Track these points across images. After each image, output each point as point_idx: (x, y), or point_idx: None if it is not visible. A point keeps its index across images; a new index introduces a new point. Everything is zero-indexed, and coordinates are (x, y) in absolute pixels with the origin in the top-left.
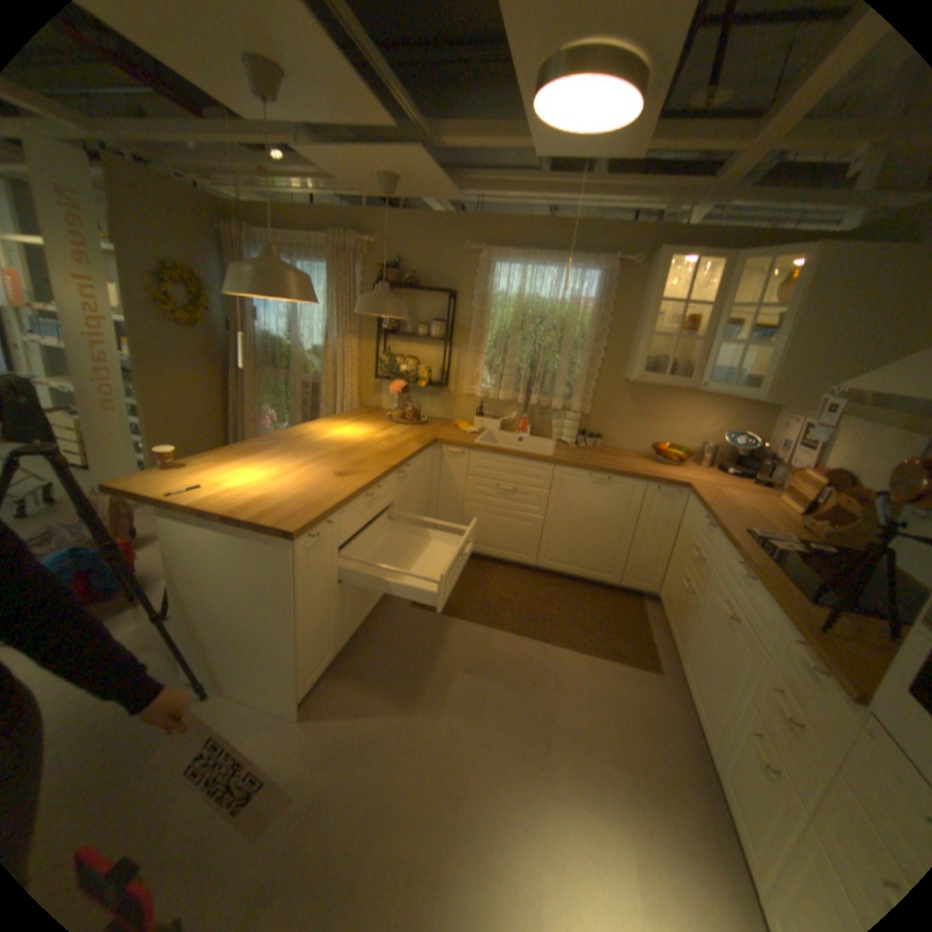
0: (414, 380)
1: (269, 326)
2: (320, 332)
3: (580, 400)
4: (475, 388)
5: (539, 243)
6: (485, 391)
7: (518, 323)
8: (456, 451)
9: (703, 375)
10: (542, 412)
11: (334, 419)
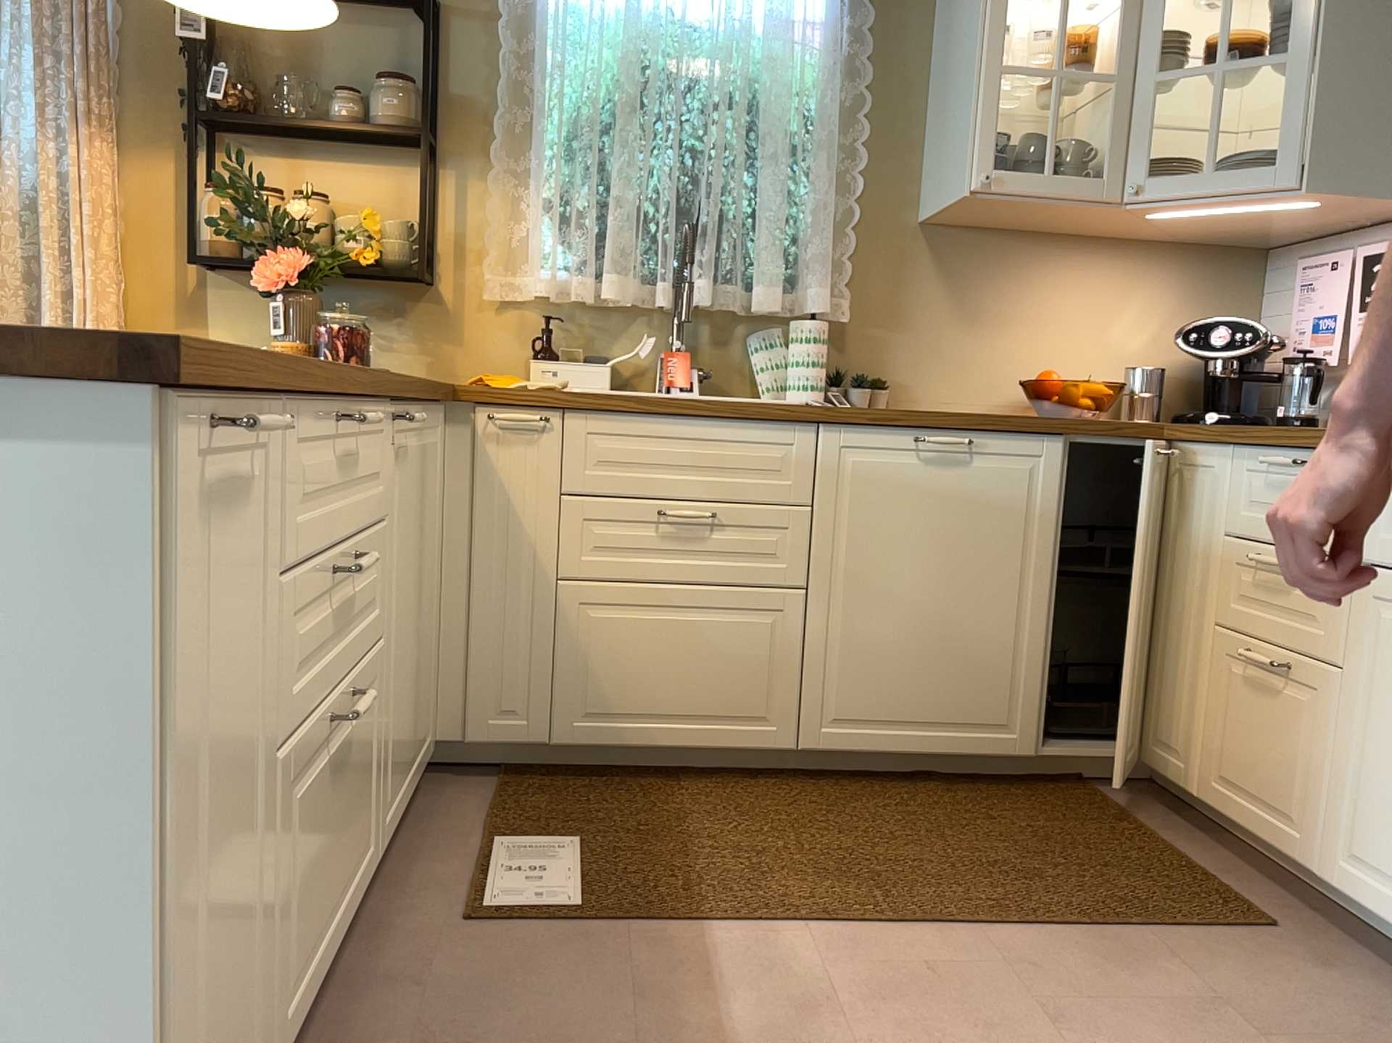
0: (337, 252)
1: None
2: None
3: (823, 284)
4: (523, 279)
5: None
6: (554, 286)
7: (636, 83)
8: (523, 416)
9: (1125, 171)
10: (723, 334)
11: None
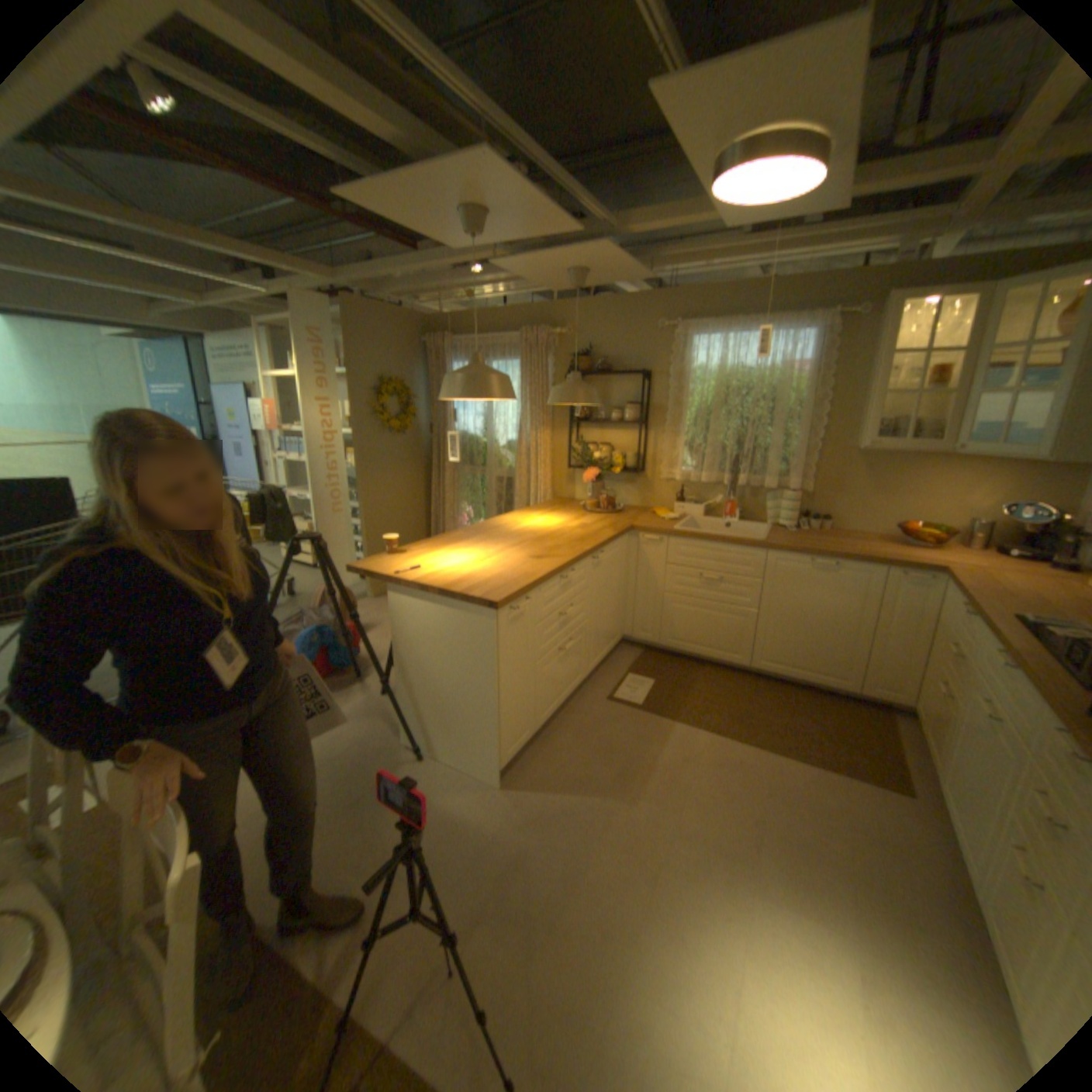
0: (607, 468)
1: (467, 426)
2: (514, 427)
3: (800, 476)
4: (674, 472)
5: (741, 309)
6: (685, 474)
7: (720, 397)
8: (653, 538)
9: (959, 435)
10: (754, 493)
11: (528, 511)
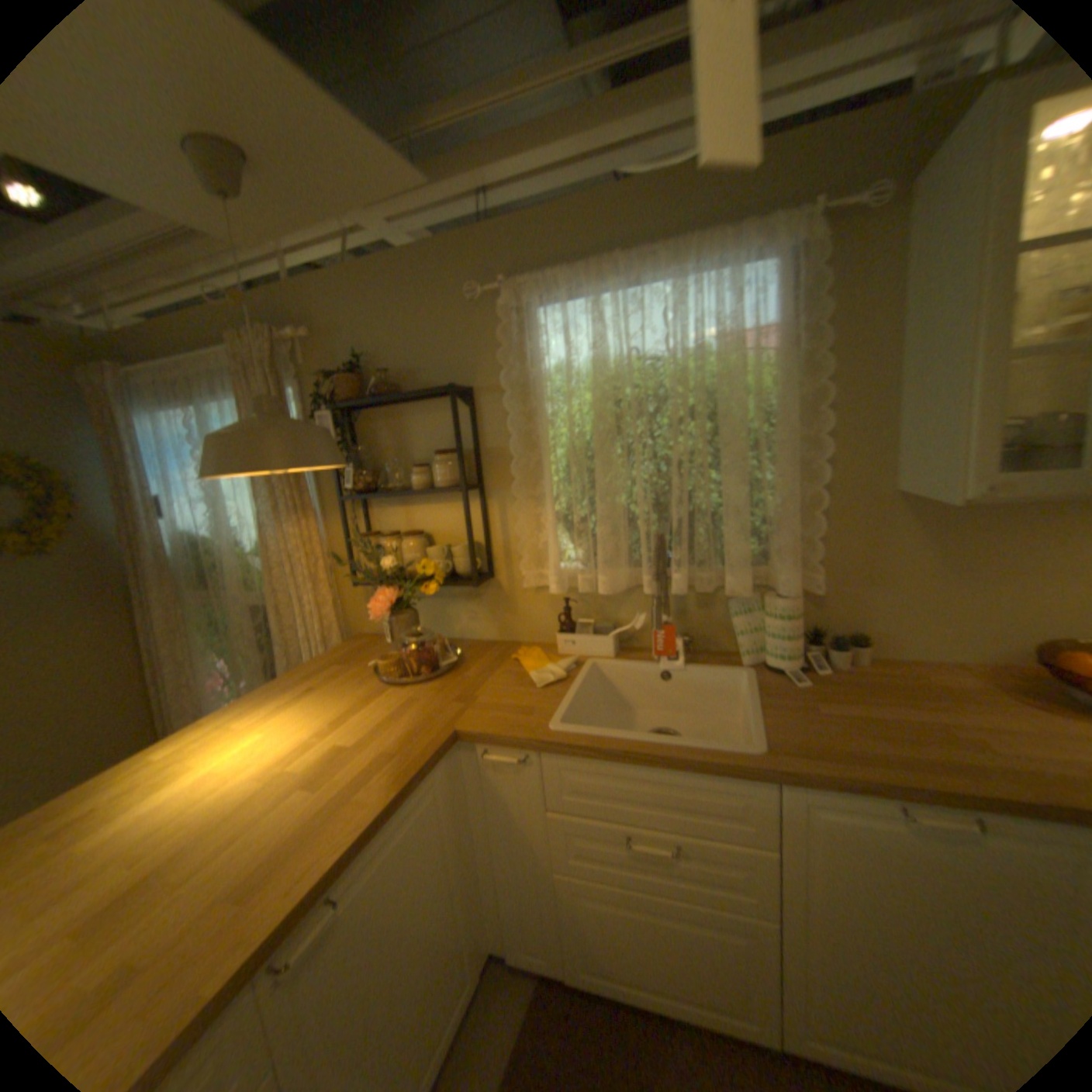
0: (417, 581)
1: (188, 519)
2: (255, 515)
3: (795, 562)
4: (548, 571)
5: (620, 239)
6: (569, 575)
7: (609, 419)
8: (507, 760)
9: None
10: (707, 599)
11: (250, 702)
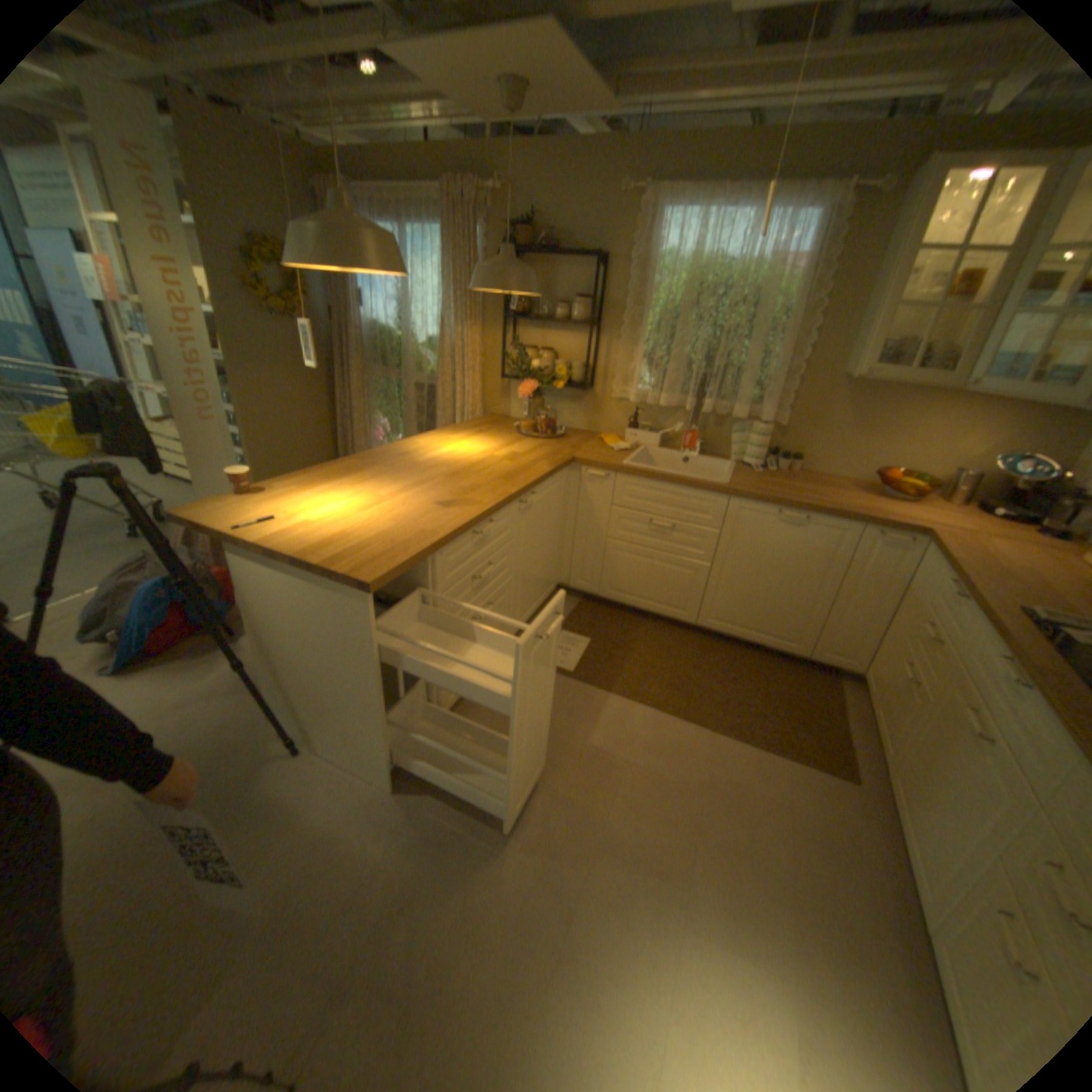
0: (548, 381)
1: (377, 314)
2: (435, 319)
3: (774, 405)
4: (628, 390)
5: (730, 172)
6: (641, 395)
7: (692, 296)
8: (598, 475)
9: (974, 367)
10: (719, 423)
11: (449, 432)
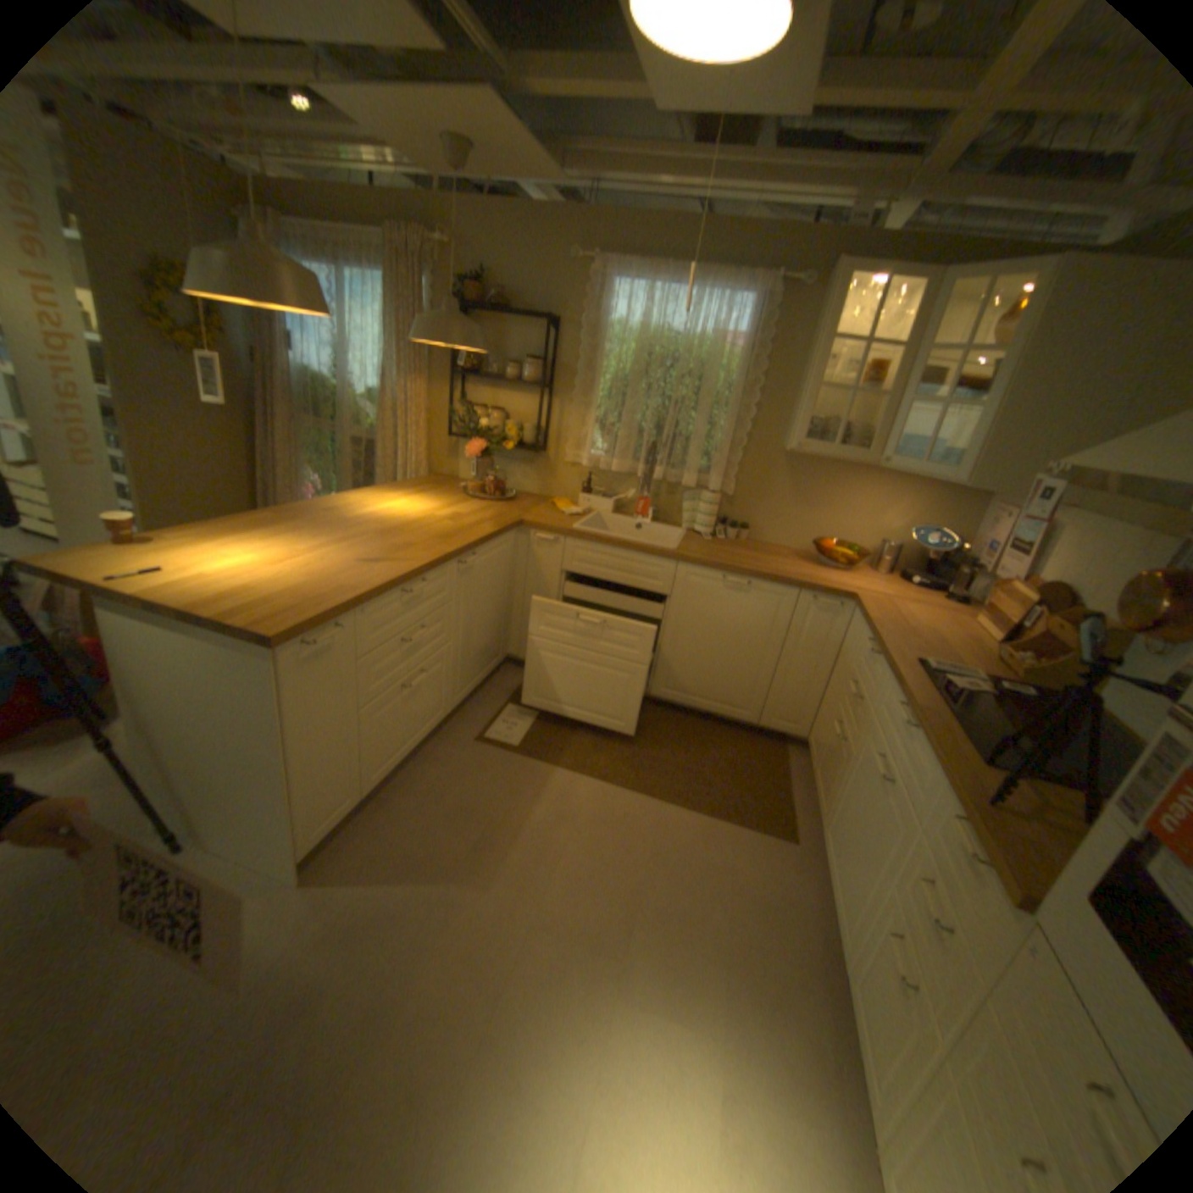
0: (499, 441)
1: (310, 359)
2: (376, 369)
3: (721, 476)
4: (582, 455)
5: (674, 252)
6: (595, 460)
7: (641, 366)
8: (548, 538)
9: (885, 447)
10: (671, 491)
11: (388, 489)
